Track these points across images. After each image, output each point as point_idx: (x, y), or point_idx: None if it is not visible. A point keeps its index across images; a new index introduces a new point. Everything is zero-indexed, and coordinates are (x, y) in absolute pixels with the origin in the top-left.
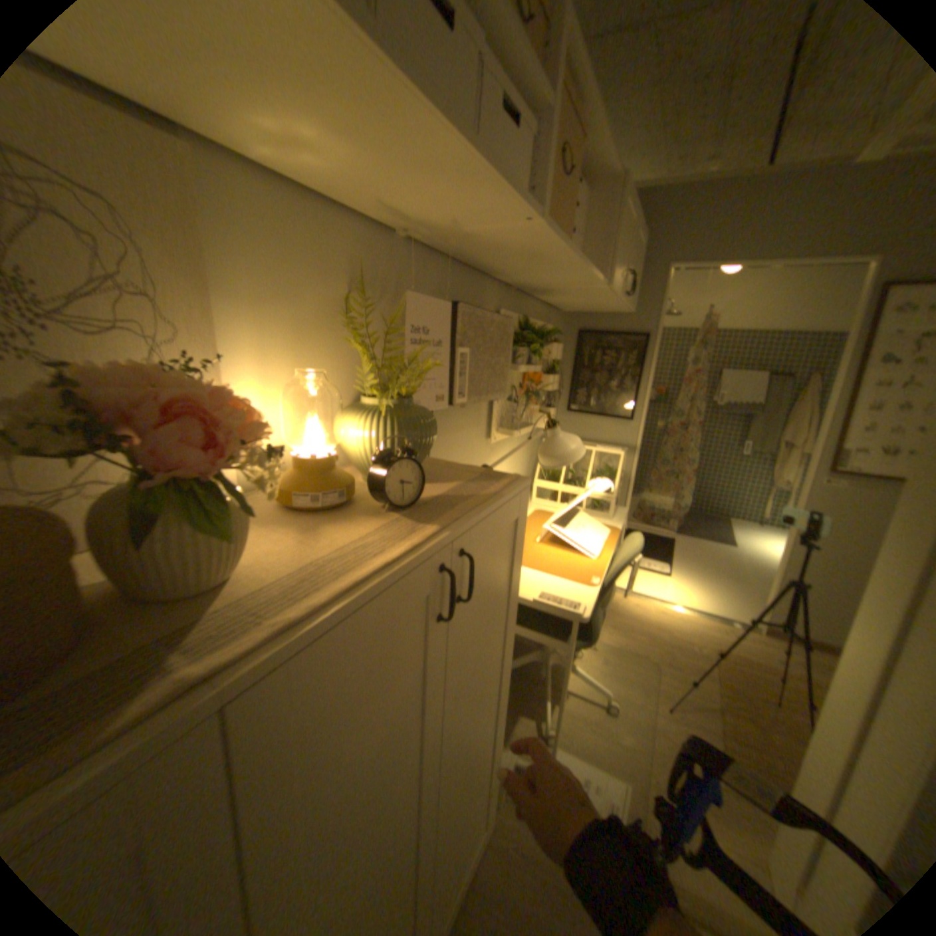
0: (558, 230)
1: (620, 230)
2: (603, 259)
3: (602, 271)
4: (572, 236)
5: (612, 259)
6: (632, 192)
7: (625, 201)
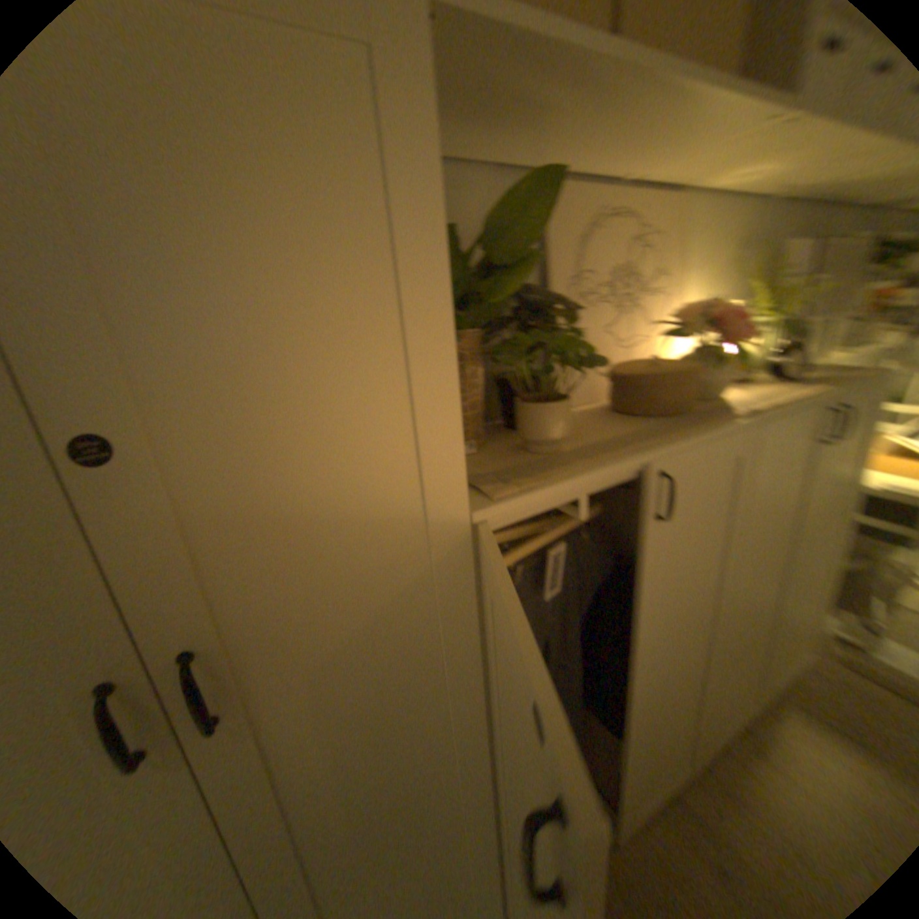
0: None
1: None
2: None
3: None
4: None
5: None
6: None
7: None
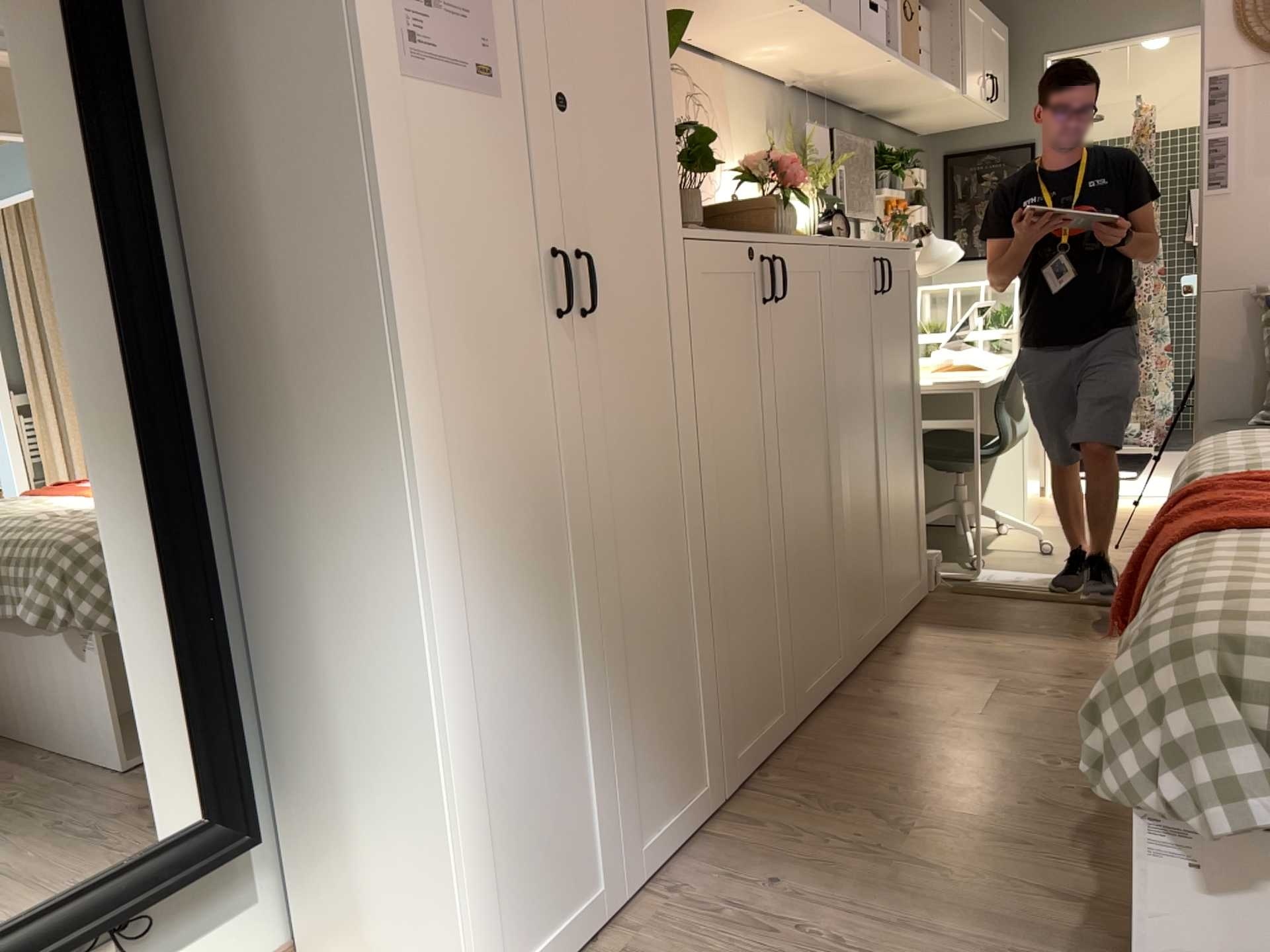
0: (908, 65)
1: (964, 45)
2: (951, 73)
3: (952, 84)
4: (919, 64)
5: (960, 72)
6: (969, 8)
7: (963, 18)
